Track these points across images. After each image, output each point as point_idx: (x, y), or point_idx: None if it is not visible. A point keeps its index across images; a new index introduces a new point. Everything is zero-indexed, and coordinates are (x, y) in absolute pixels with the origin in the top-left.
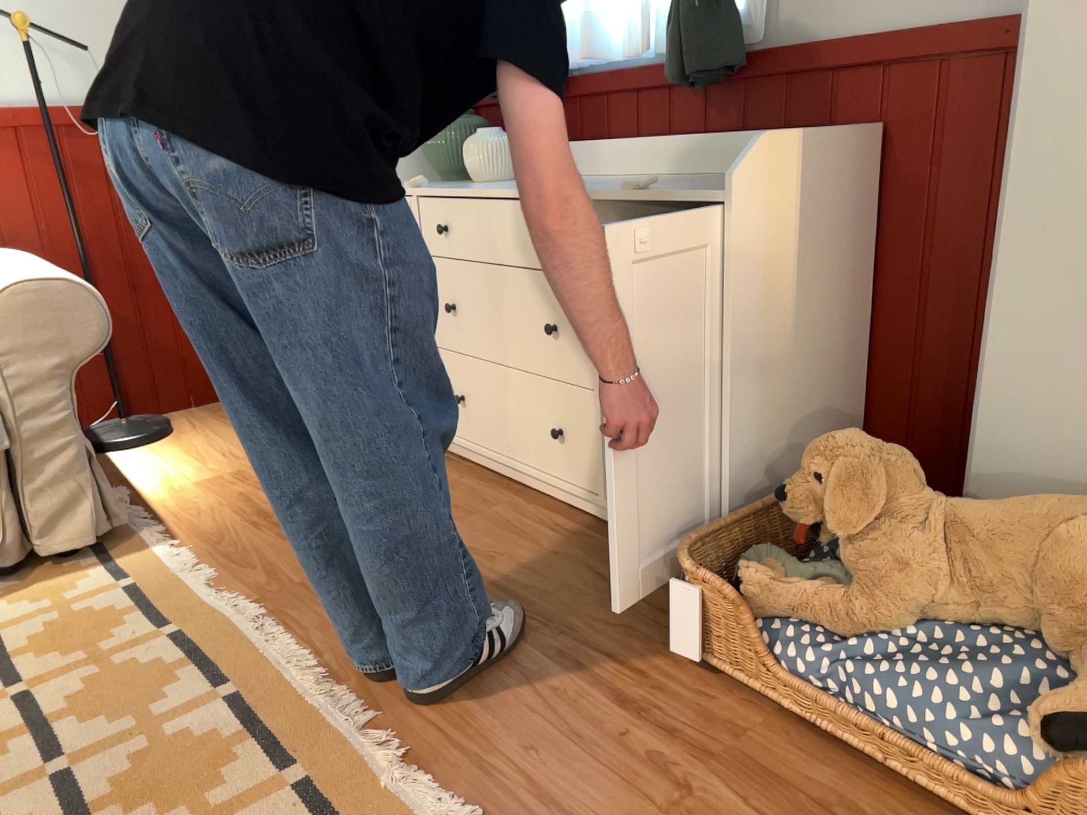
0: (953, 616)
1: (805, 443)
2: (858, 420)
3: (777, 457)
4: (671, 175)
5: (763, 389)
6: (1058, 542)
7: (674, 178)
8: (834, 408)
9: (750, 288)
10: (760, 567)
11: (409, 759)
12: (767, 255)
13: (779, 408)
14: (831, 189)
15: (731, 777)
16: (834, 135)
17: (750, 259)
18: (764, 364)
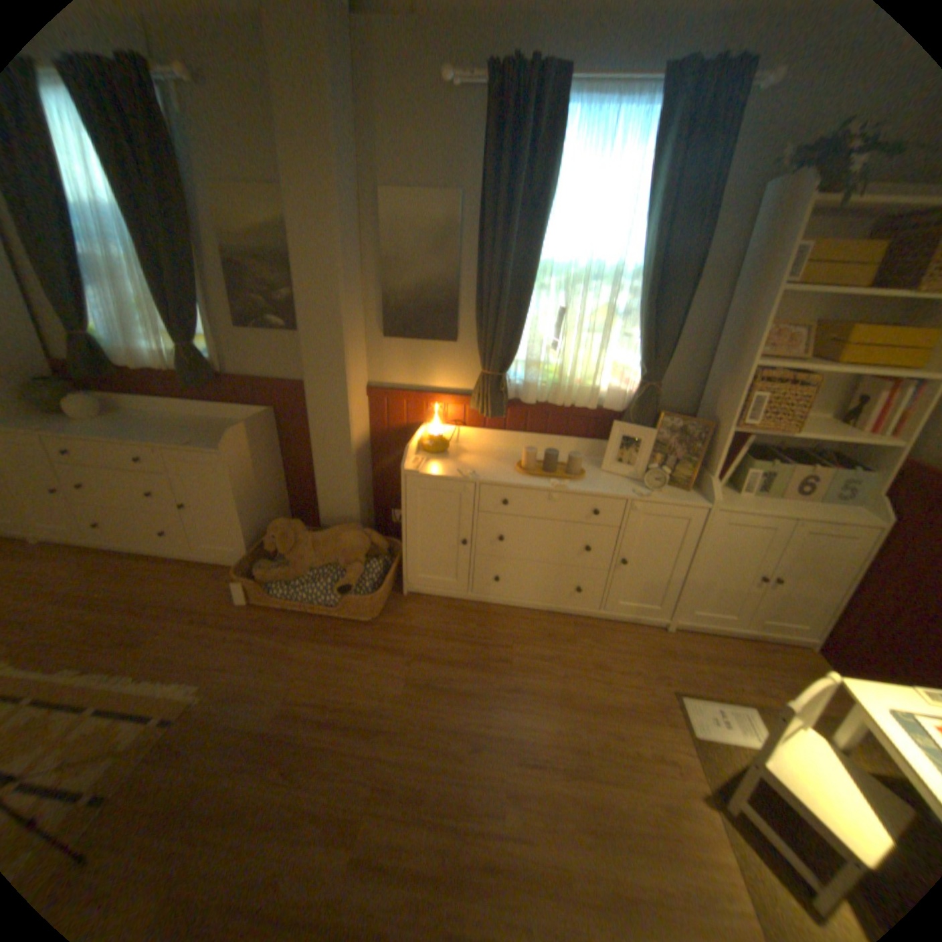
0: (317, 567)
1: (269, 517)
2: (287, 501)
3: (259, 525)
4: (190, 416)
5: (249, 507)
6: (338, 541)
7: (193, 420)
8: (277, 501)
9: (237, 478)
10: (260, 568)
11: (140, 683)
12: (241, 465)
13: (256, 510)
14: (260, 435)
15: (262, 636)
16: (257, 418)
17: (235, 469)
18: (248, 499)
